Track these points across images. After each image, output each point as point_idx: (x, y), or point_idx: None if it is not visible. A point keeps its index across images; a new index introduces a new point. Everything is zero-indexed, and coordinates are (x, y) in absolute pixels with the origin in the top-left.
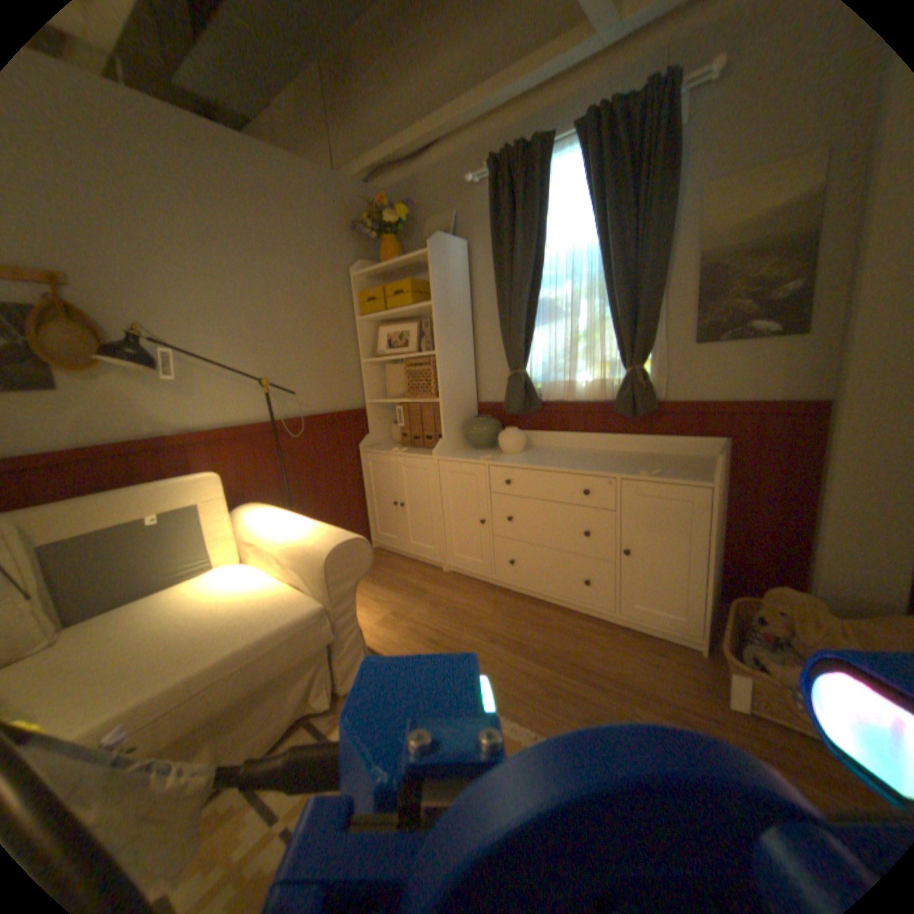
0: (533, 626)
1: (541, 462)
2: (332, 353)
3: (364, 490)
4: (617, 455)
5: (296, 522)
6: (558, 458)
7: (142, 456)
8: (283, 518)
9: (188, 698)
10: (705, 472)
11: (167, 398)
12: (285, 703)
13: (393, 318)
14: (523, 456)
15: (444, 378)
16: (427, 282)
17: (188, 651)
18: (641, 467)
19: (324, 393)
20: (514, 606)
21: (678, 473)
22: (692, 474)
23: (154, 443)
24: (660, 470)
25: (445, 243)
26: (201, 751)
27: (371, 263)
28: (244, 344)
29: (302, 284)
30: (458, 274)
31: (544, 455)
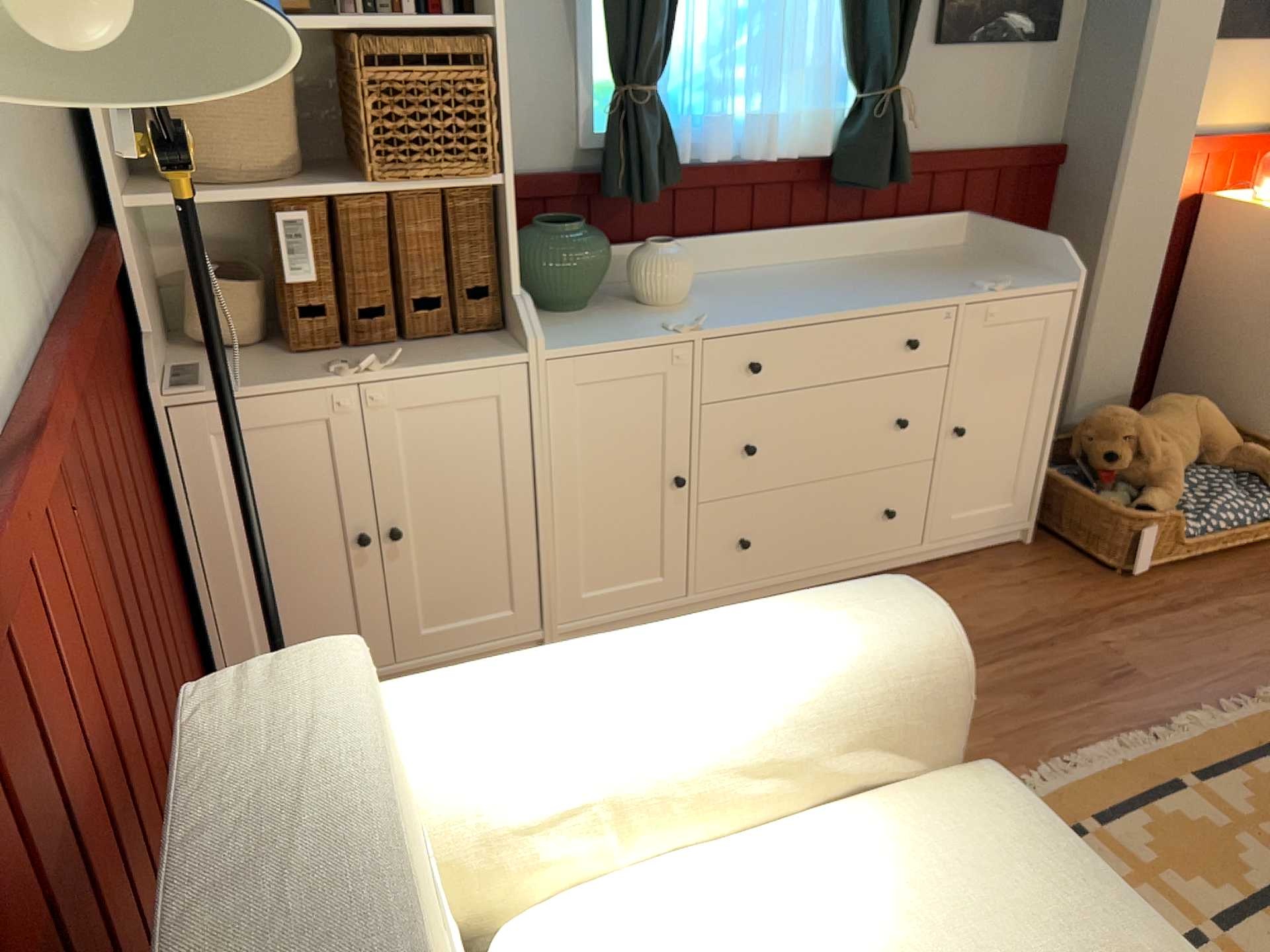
0: None
1: (804, 307)
2: None
3: (181, 548)
4: (851, 268)
5: (678, 650)
6: (799, 293)
7: None
8: (604, 670)
9: None
10: (1025, 269)
11: None
12: None
13: None
14: (724, 303)
15: (504, 108)
16: None
17: None
18: (948, 280)
19: (50, 185)
20: None
21: (1010, 278)
22: (1026, 276)
23: None
24: (993, 278)
25: None
26: None
27: None
28: None
29: None
30: None
31: (751, 293)
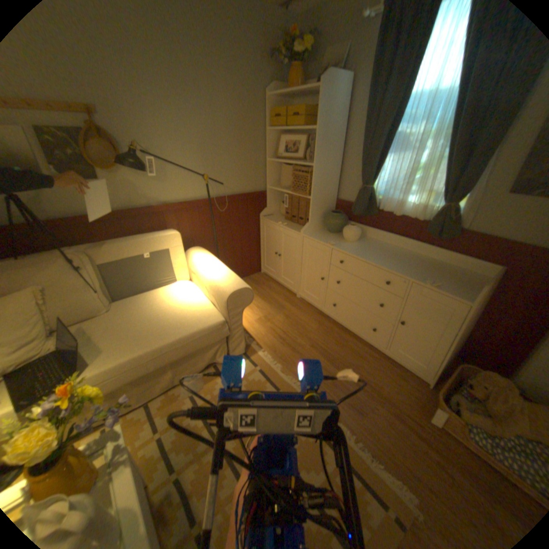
0: (337, 343)
1: (365, 255)
2: (249, 154)
3: (260, 241)
4: (419, 259)
5: (216, 268)
6: (378, 254)
7: (142, 217)
8: (211, 263)
9: (160, 355)
10: (473, 291)
11: (153, 183)
12: (205, 357)
13: (291, 129)
14: (356, 246)
15: (316, 183)
16: (318, 107)
17: (161, 332)
18: (430, 276)
19: (242, 181)
20: (330, 329)
21: (453, 288)
22: (462, 291)
23: (147, 210)
24: (441, 283)
25: (336, 77)
26: (167, 372)
27: (282, 84)
28: (195, 149)
29: (233, 104)
30: (341, 103)
31: (370, 248)
